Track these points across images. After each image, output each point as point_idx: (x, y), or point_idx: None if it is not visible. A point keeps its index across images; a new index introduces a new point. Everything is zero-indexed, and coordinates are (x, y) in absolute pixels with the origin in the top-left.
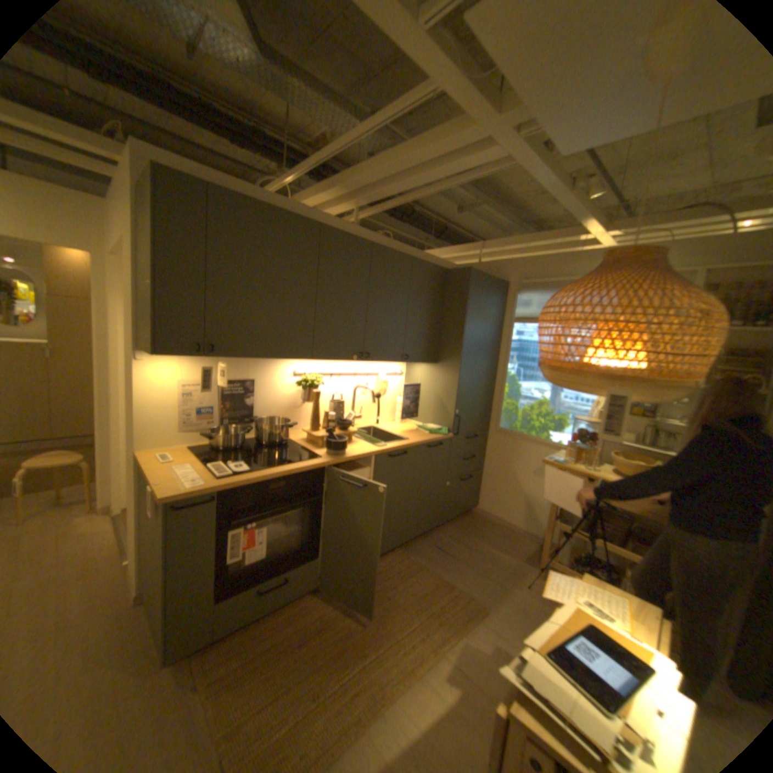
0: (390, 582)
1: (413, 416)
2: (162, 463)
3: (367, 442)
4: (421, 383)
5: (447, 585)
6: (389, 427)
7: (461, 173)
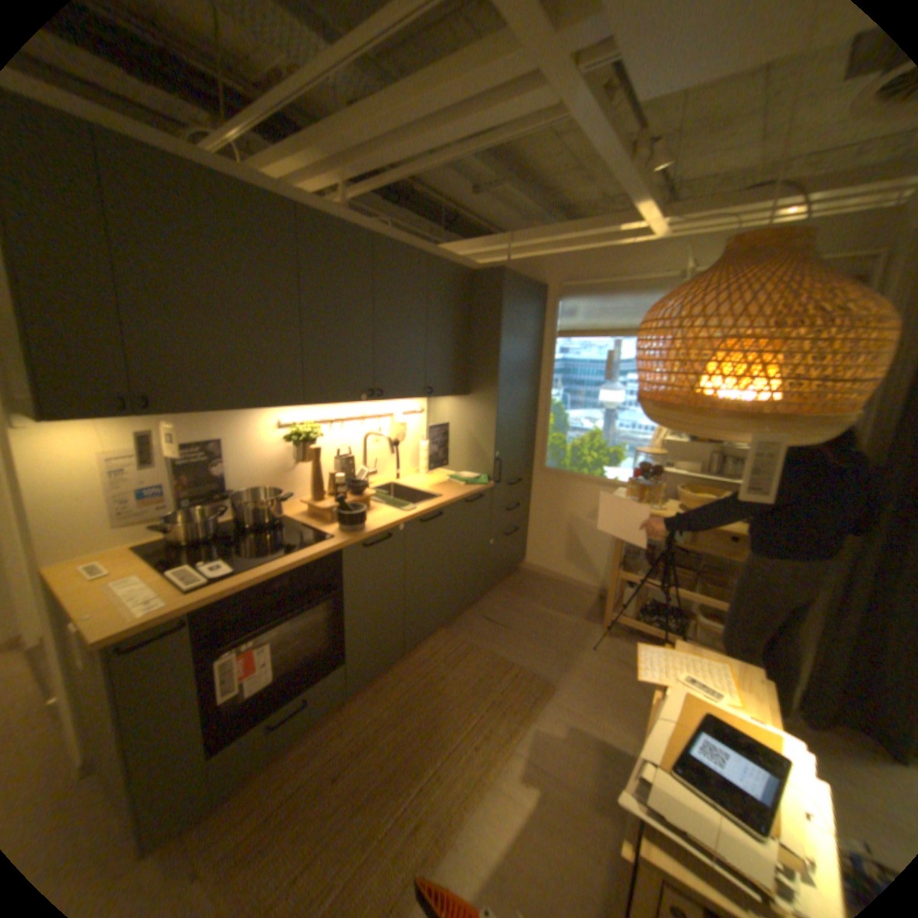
0: (437, 672)
1: (442, 463)
2: (93, 579)
3: (391, 506)
4: (450, 421)
5: (505, 663)
6: (415, 481)
7: (494, 128)
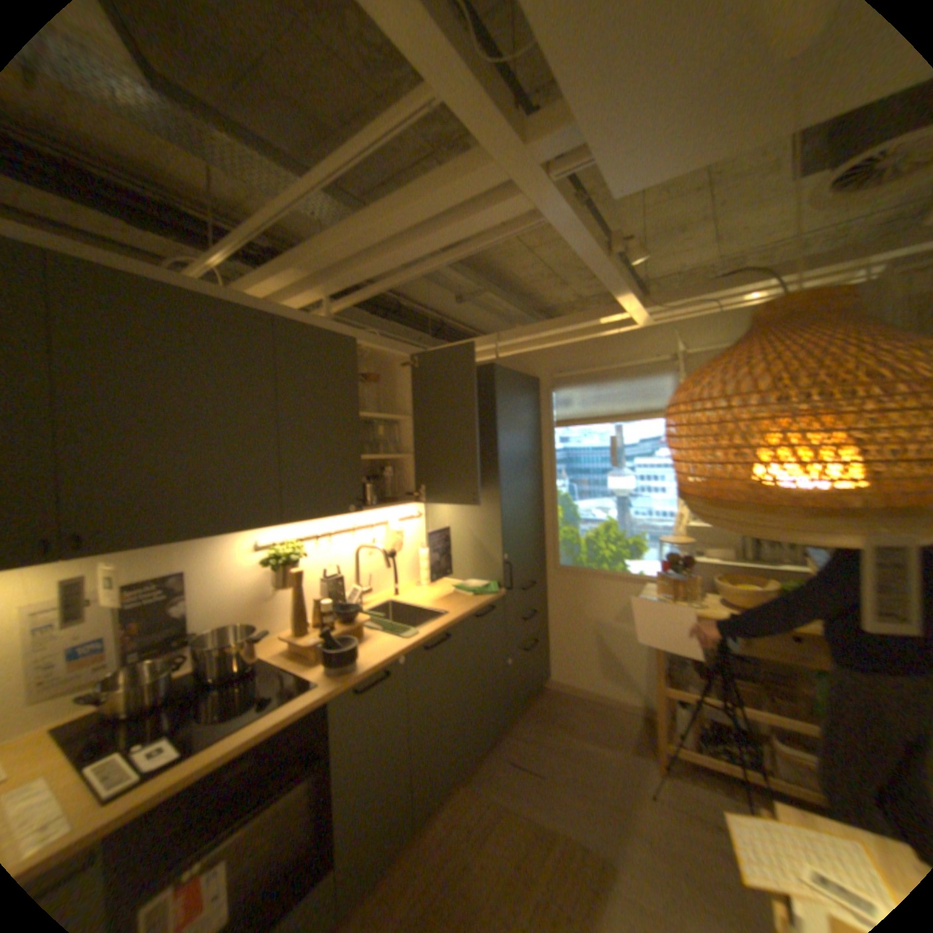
0: (459, 859)
1: (446, 572)
2: None
3: (389, 634)
4: (451, 524)
5: (545, 834)
6: (416, 596)
7: (473, 237)
